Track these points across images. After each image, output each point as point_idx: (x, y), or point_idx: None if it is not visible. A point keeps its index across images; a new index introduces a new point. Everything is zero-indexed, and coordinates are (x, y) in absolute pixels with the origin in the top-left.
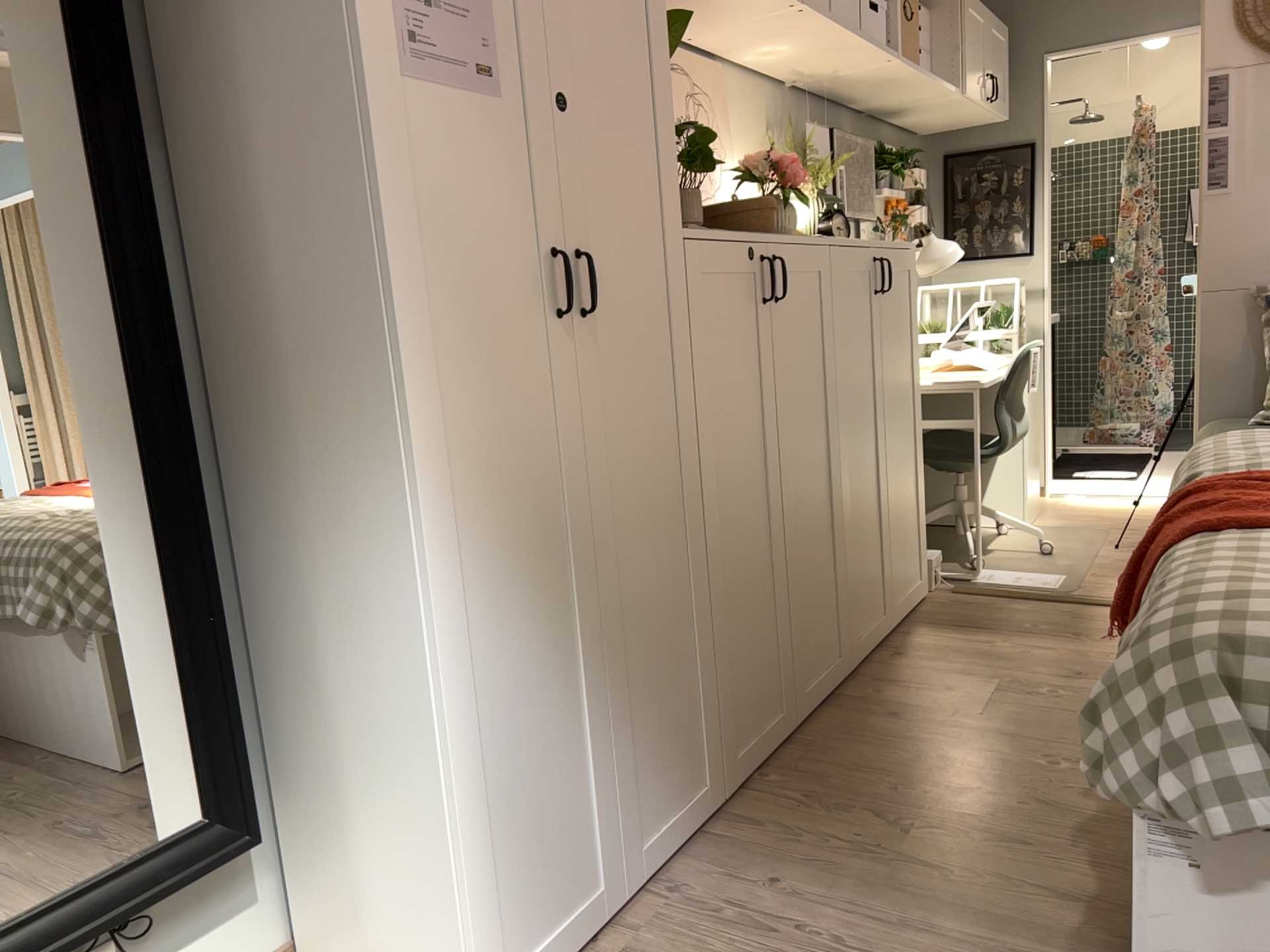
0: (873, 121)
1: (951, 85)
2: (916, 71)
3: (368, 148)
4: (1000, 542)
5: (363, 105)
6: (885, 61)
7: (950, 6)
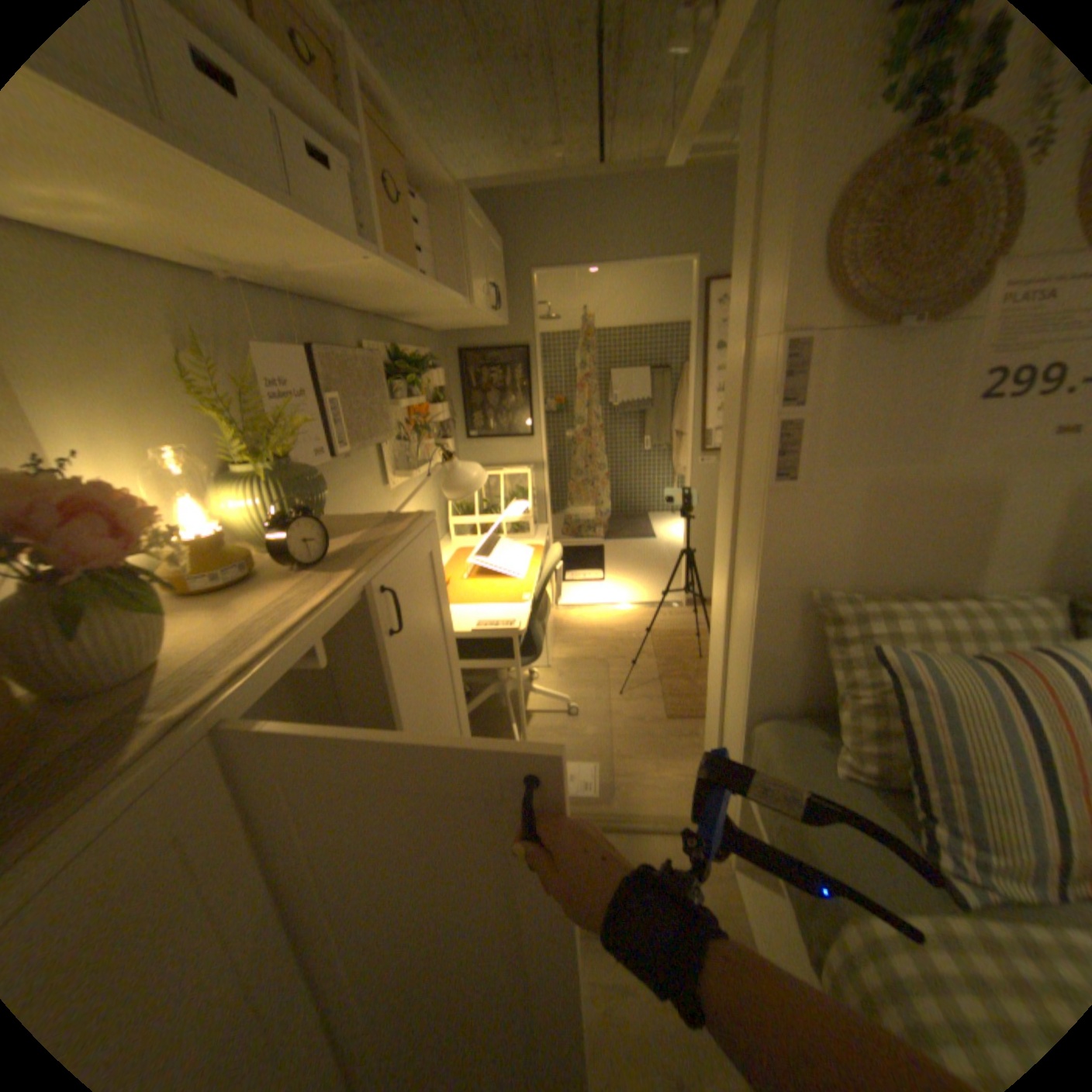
0: (384, 319)
1: (459, 292)
2: (414, 272)
3: None
4: (534, 696)
5: None
6: (360, 253)
7: (450, 197)
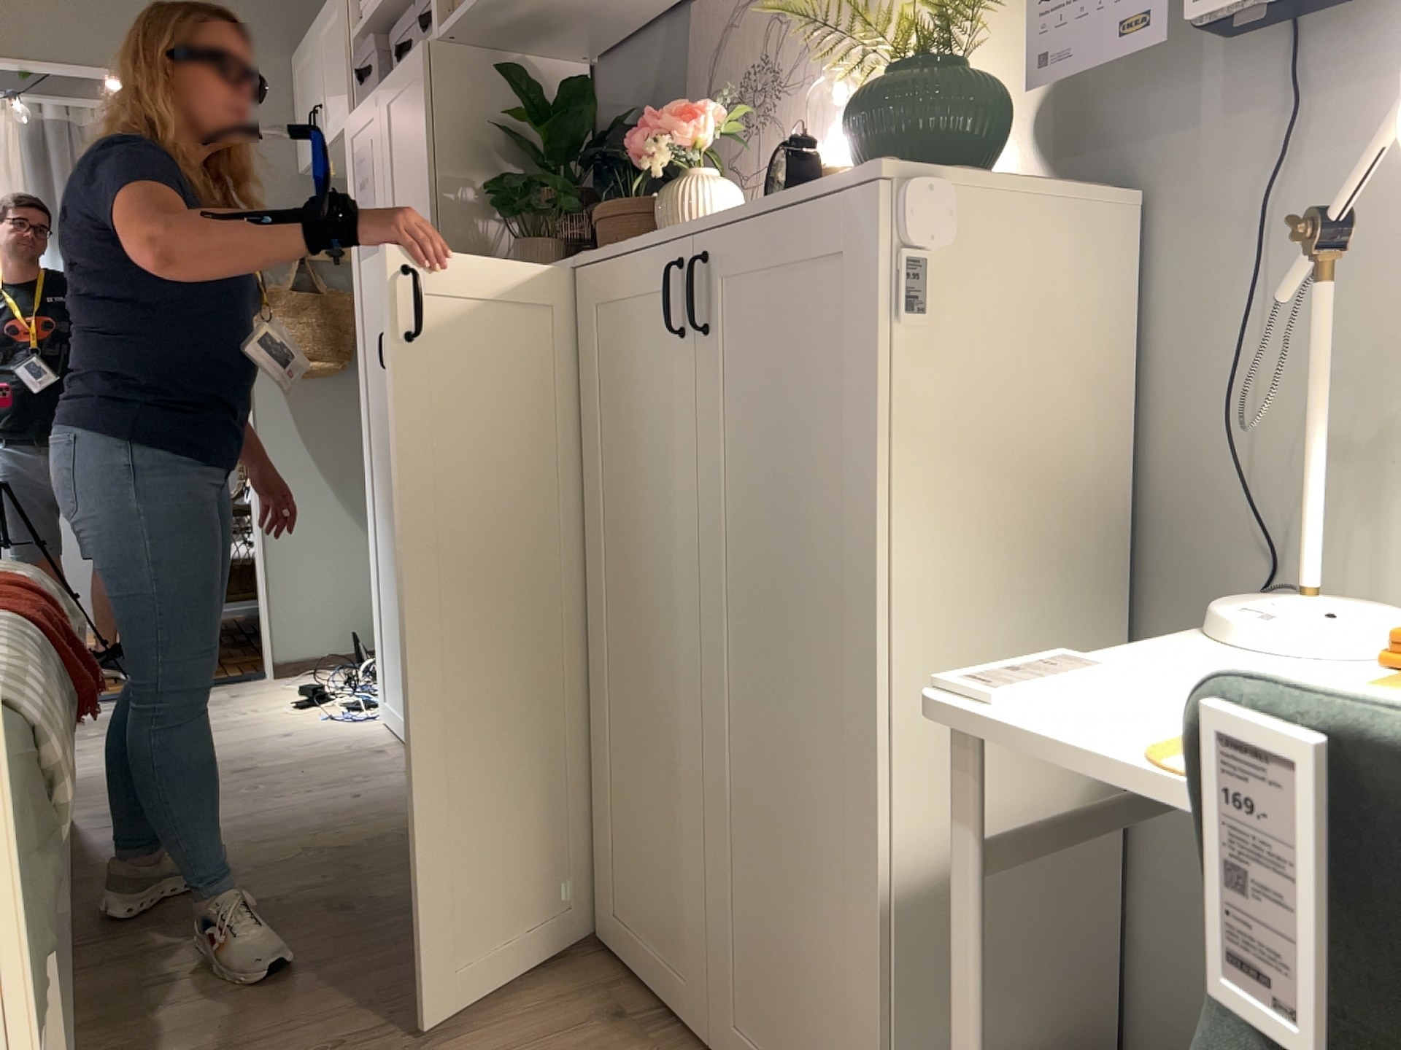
0: None
1: None
2: None
3: (352, 299)
4: None
5: (351, 281)
6: None
7: None
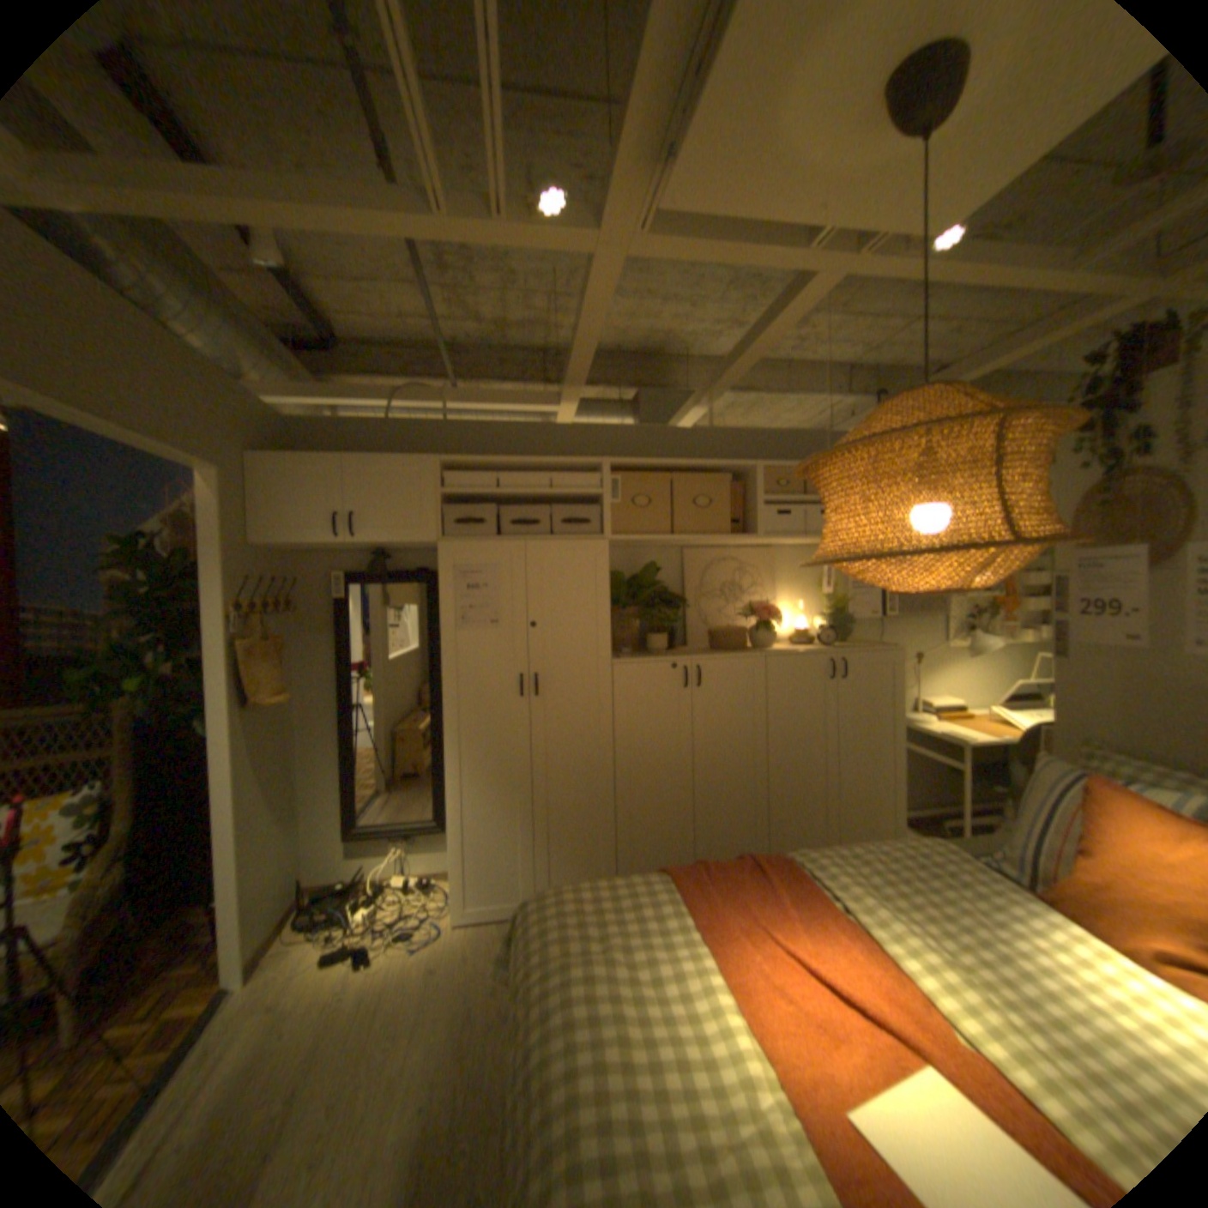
0: None
1: None
2: None
3: (441, 653)
4: None
5: (441, 642)
6: None
7: None
